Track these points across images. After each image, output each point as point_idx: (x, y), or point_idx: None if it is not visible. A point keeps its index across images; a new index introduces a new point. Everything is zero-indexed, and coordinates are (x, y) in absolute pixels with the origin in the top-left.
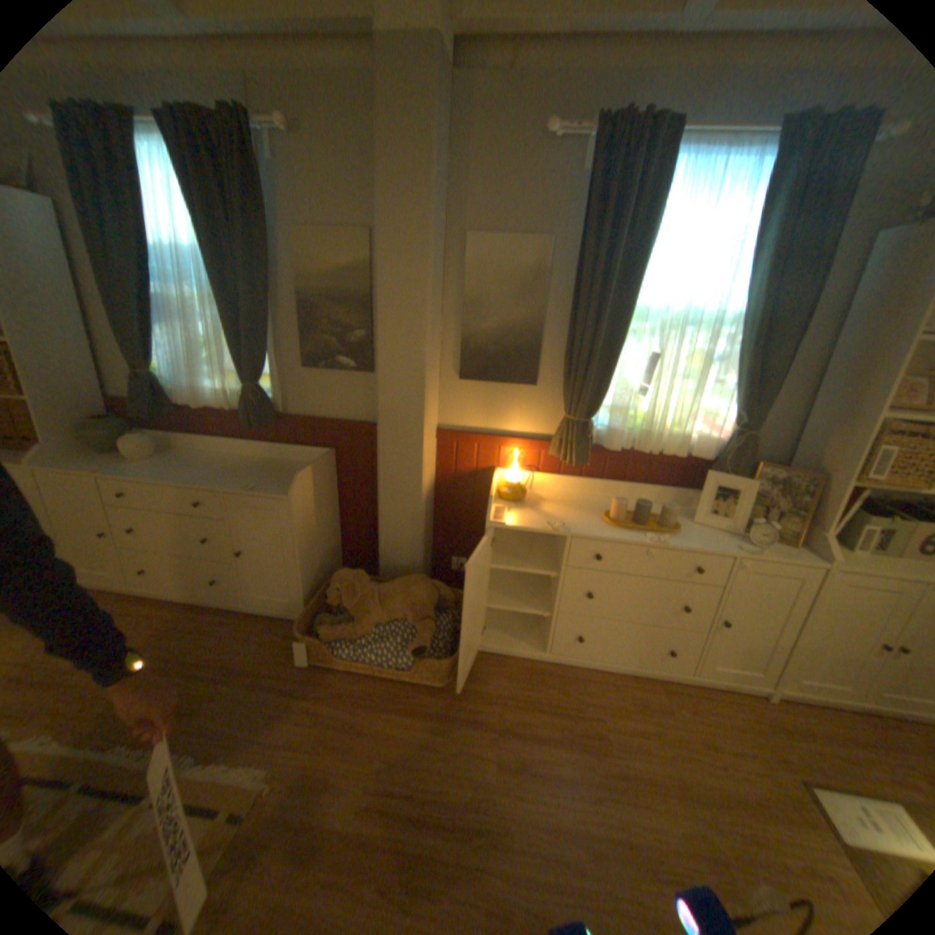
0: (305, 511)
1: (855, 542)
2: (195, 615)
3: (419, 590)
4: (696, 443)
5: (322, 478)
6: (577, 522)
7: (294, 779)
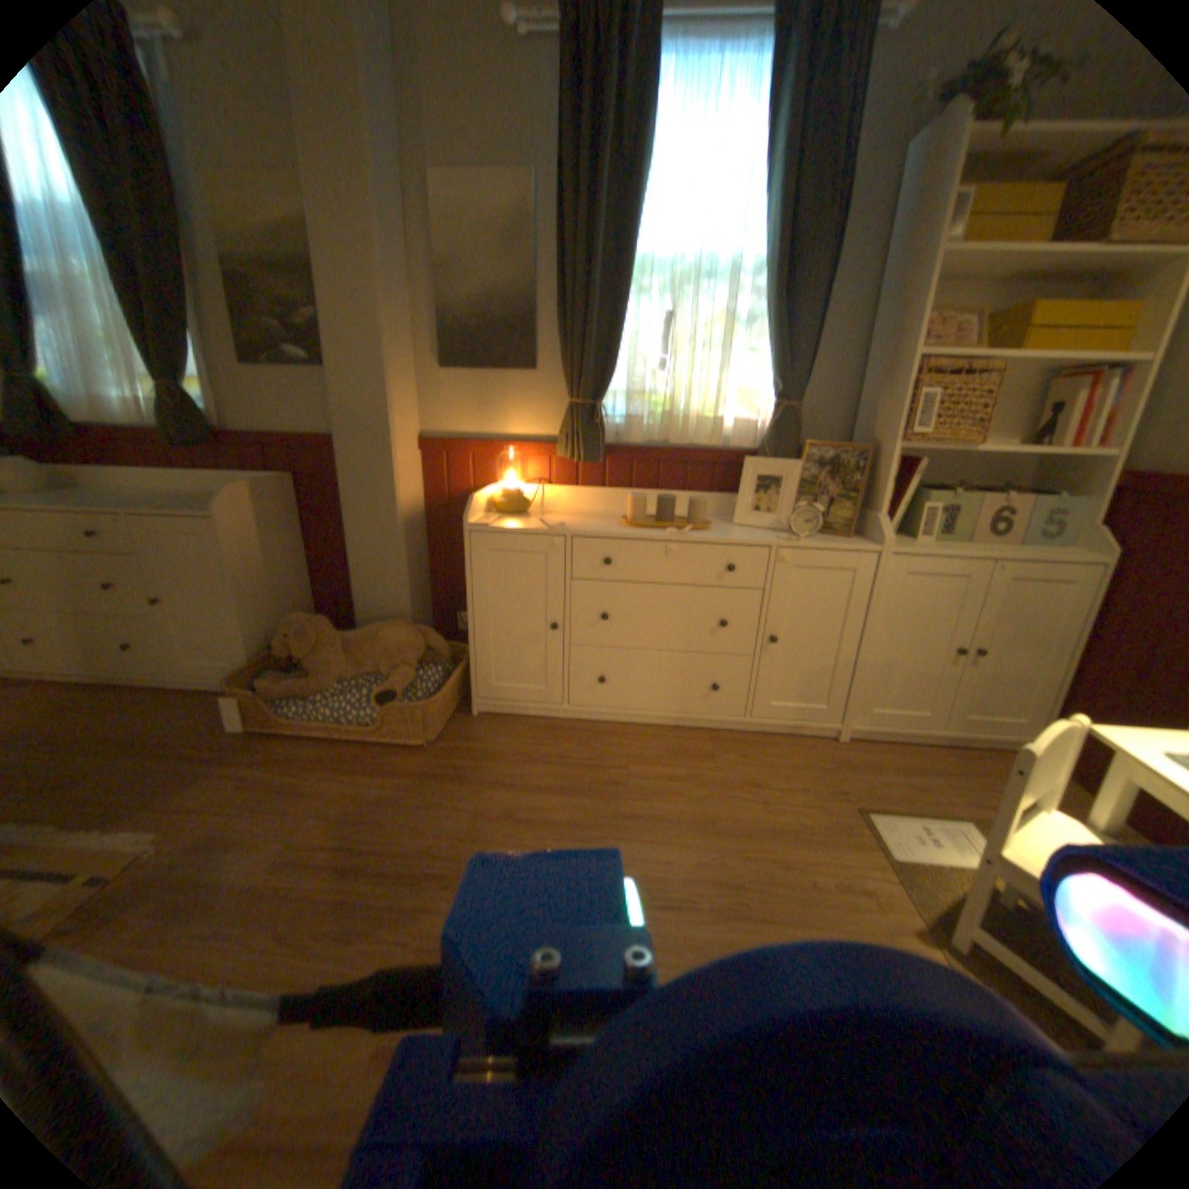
0: (243, 540)
1: (918, 528)
2: (106, 694)
3: (395, 633)
4: (735, 431)
5: (272, 505)
6: (585, 525)
7: (194, 840)
